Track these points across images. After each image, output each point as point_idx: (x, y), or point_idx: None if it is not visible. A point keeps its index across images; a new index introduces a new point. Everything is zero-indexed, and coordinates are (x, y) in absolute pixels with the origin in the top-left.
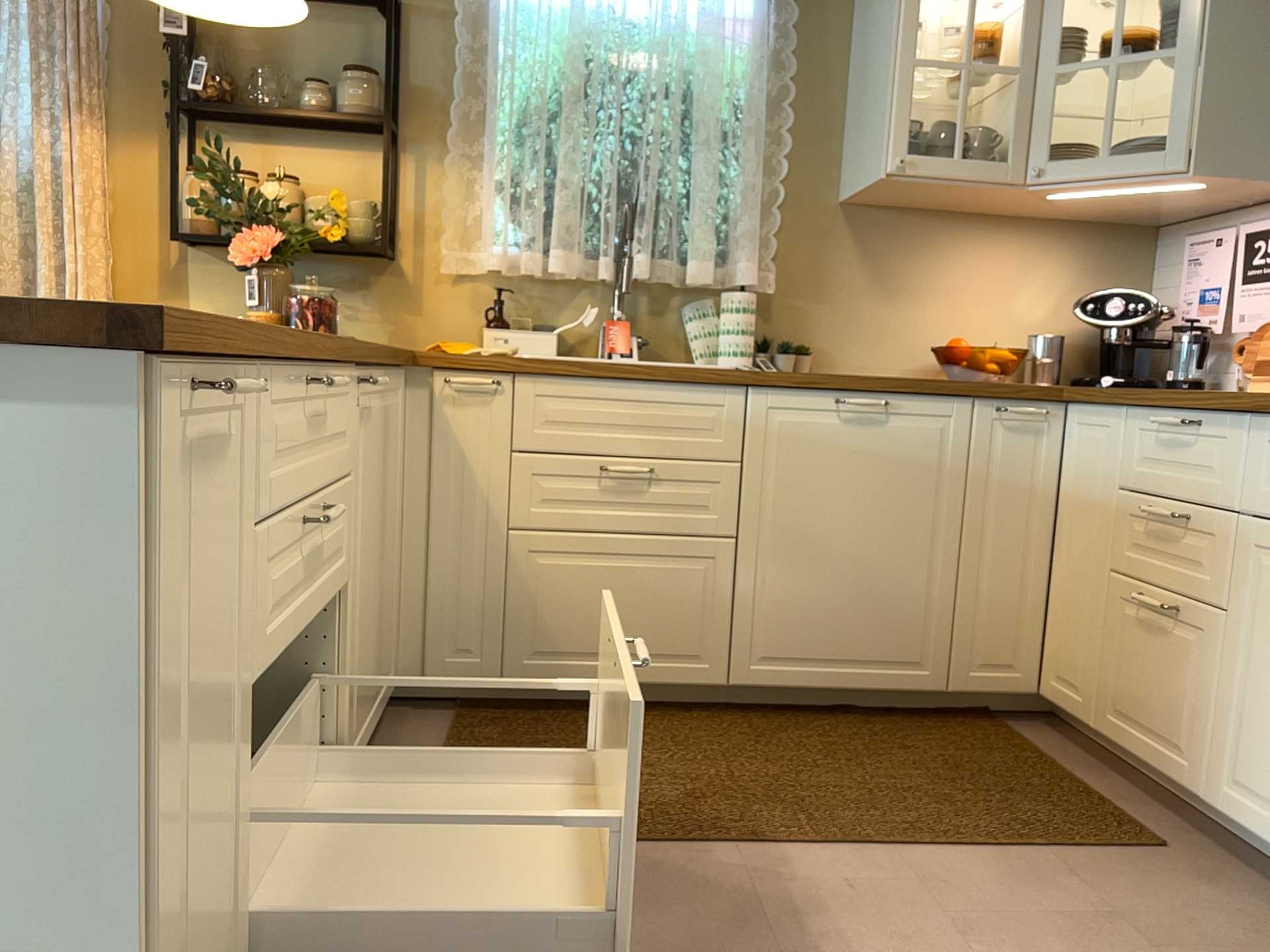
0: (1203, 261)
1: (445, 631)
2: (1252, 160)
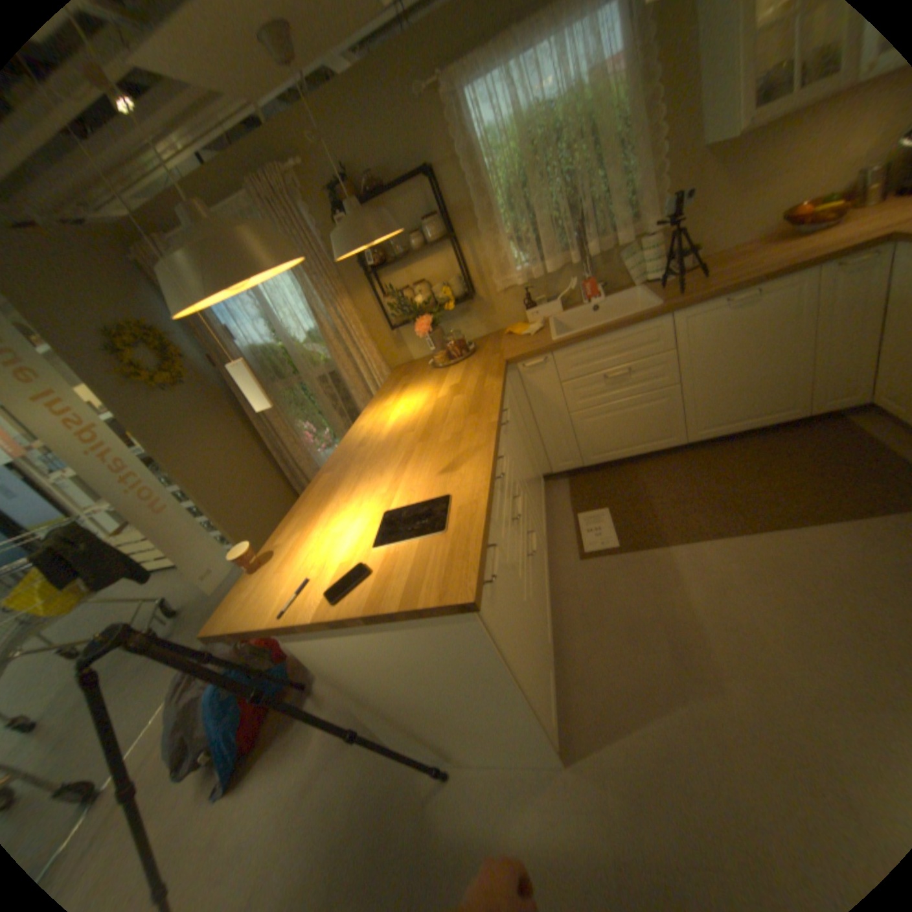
0: None
1: (556, 456)
2: None
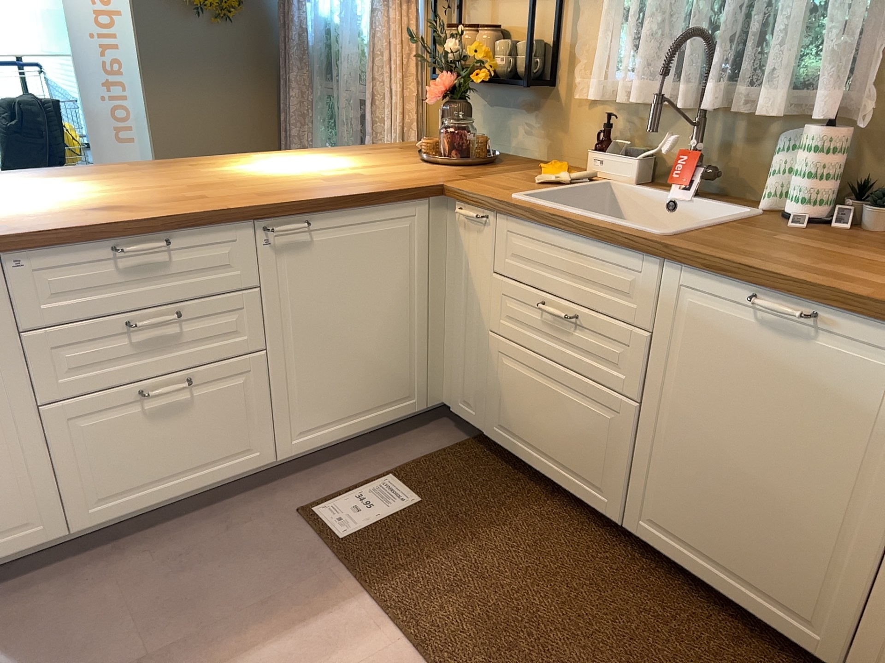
0: None
1: (460, 385)
2: None
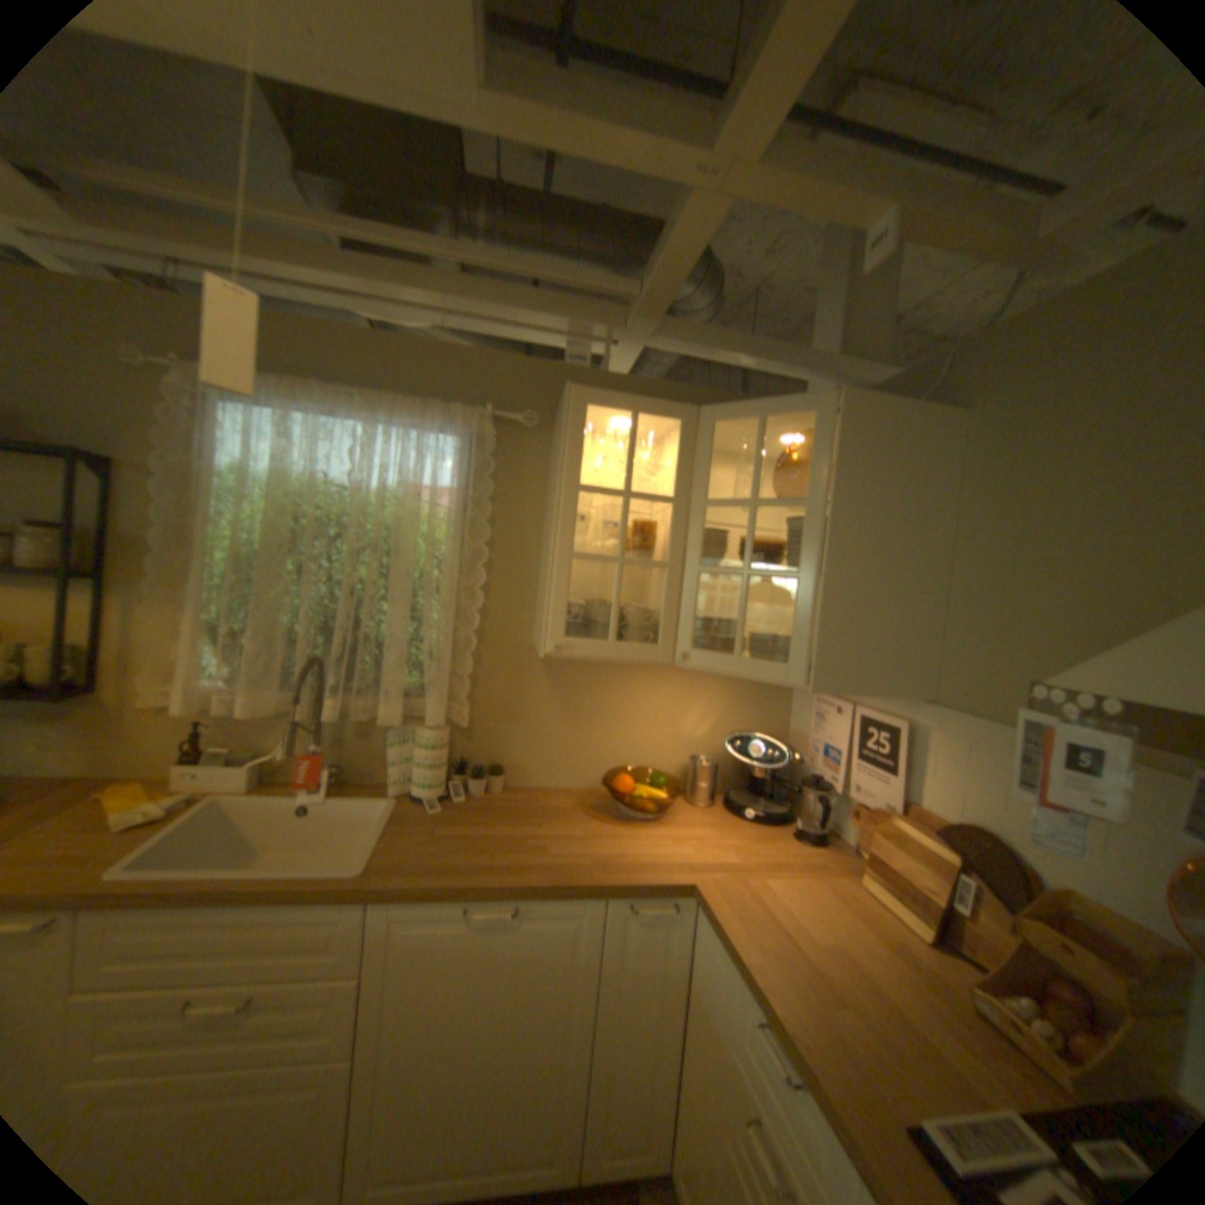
0: (826, 721)
1: None
2: (865, 682)
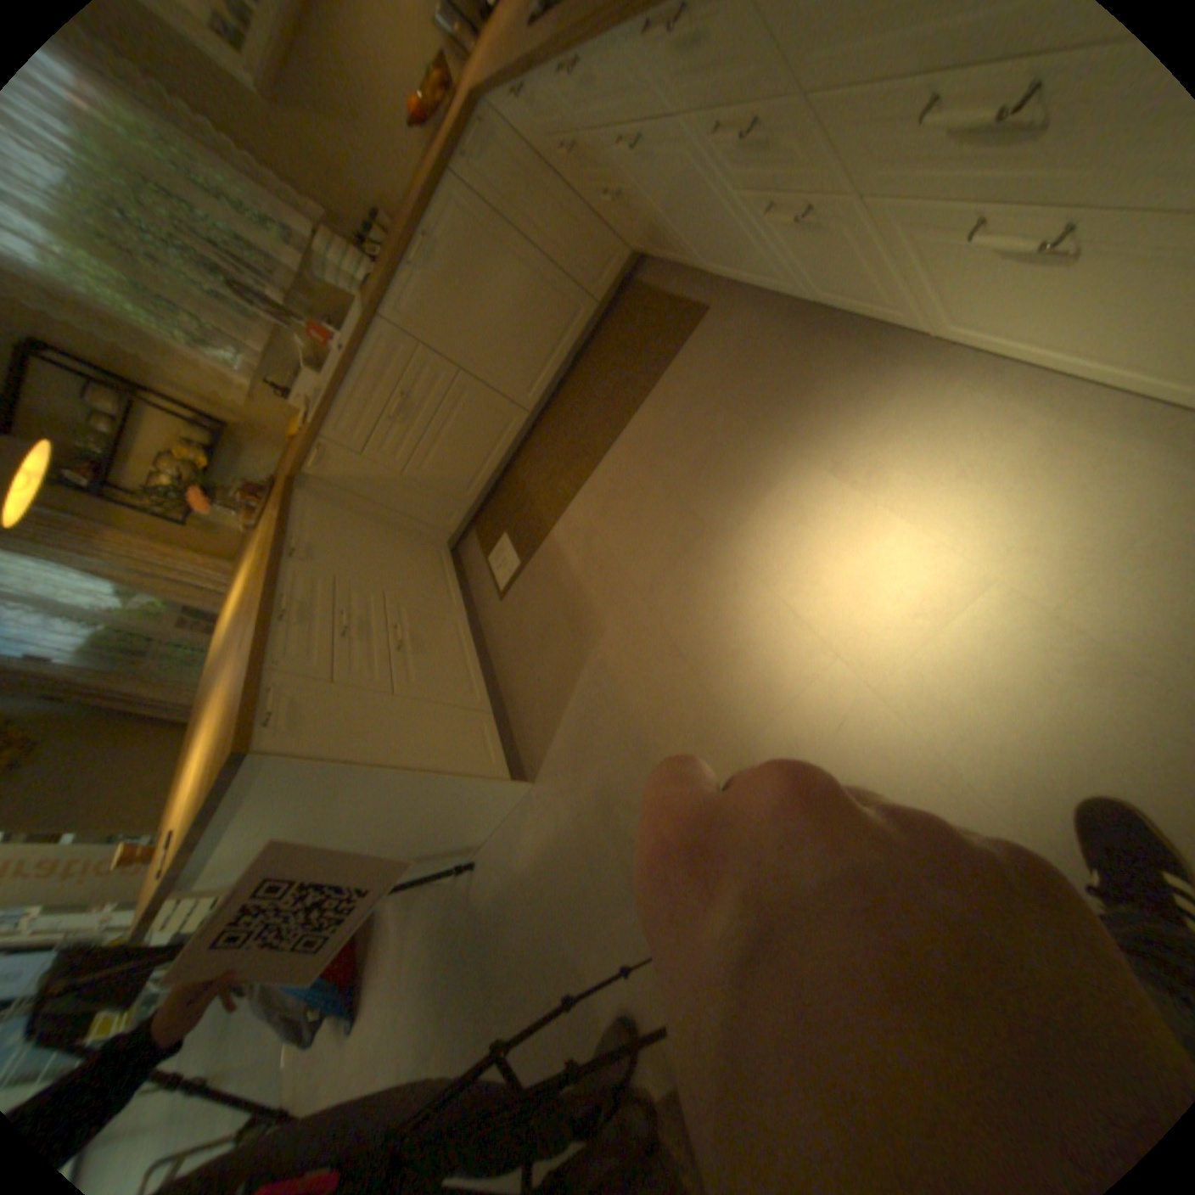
0: None
1: (439, 518)
2: None
